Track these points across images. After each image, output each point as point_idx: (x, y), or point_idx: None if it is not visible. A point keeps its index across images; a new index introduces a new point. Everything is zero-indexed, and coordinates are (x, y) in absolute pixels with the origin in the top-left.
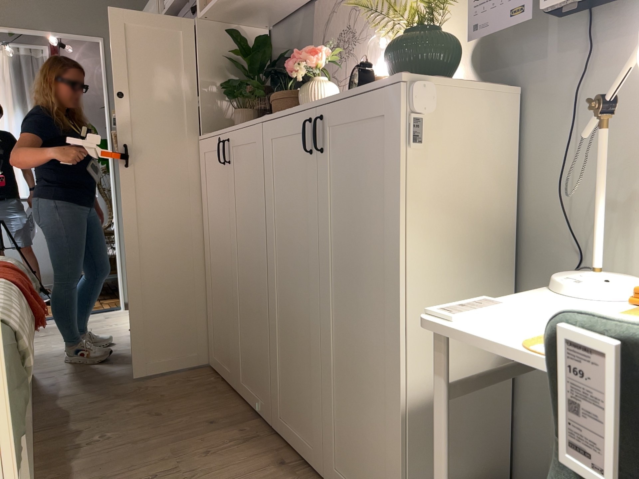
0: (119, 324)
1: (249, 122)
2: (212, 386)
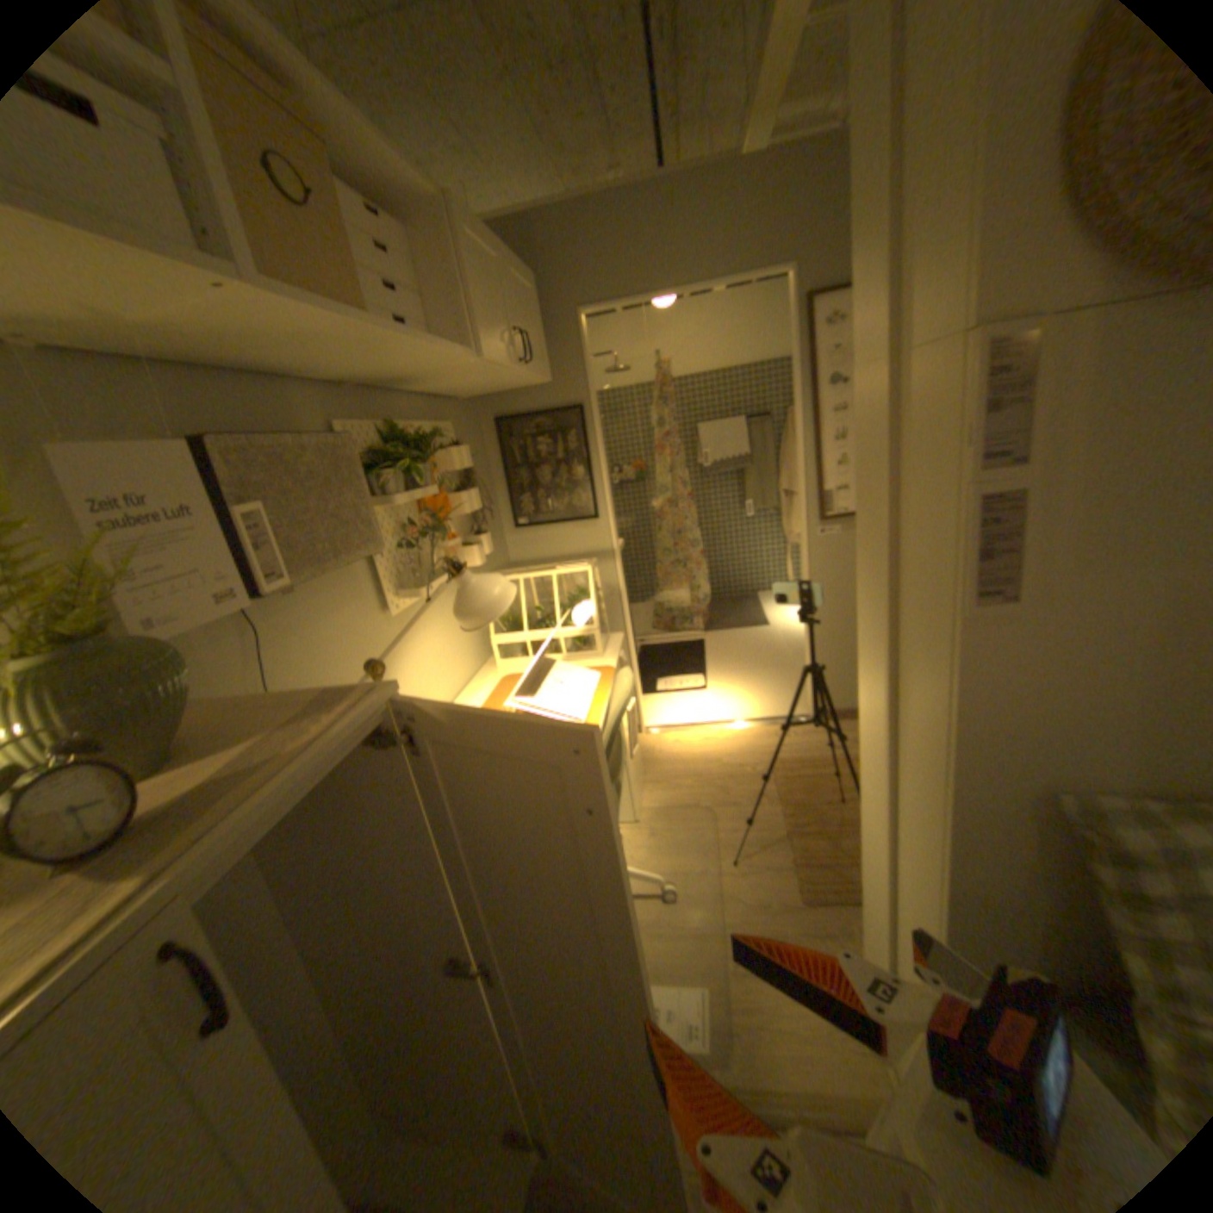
0: None
1: None
2: None
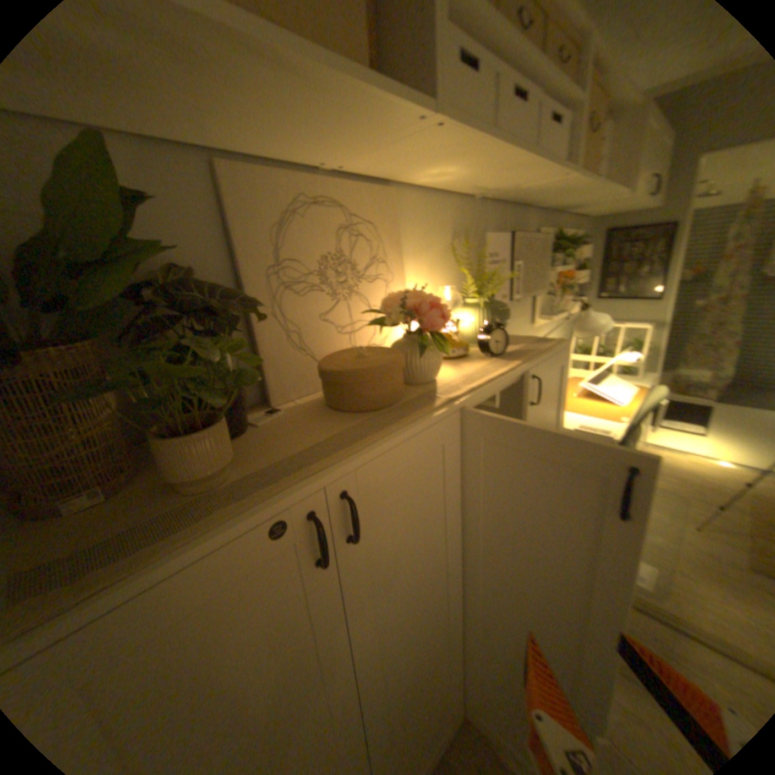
0: None
1: (412, 420)
2: None
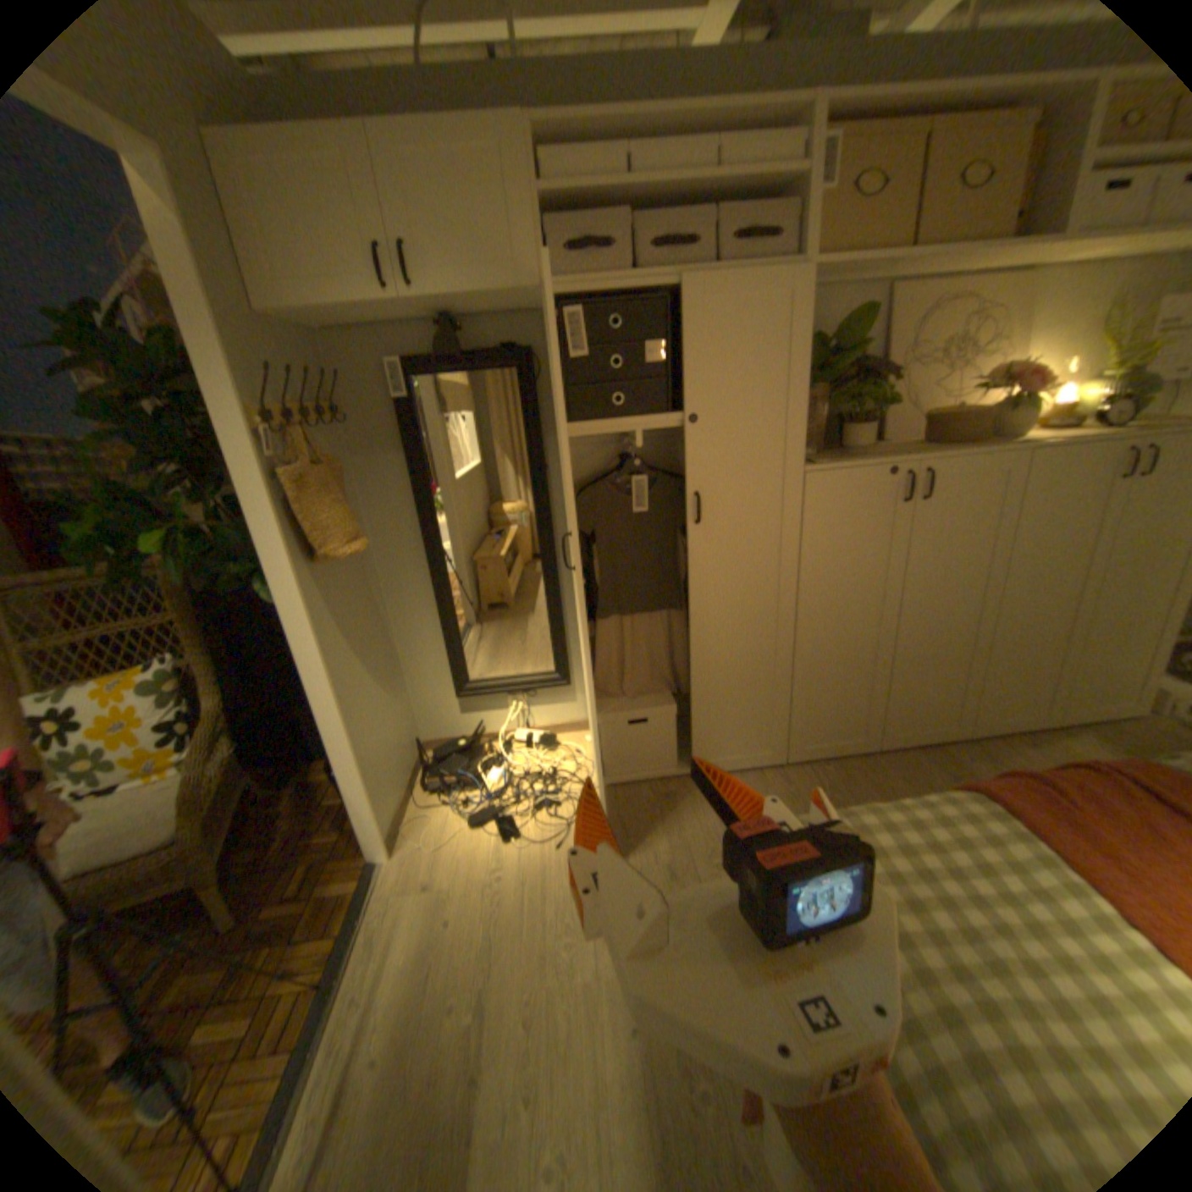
0: (502, 865)
1: (985, 448)
2: (846, 770)
